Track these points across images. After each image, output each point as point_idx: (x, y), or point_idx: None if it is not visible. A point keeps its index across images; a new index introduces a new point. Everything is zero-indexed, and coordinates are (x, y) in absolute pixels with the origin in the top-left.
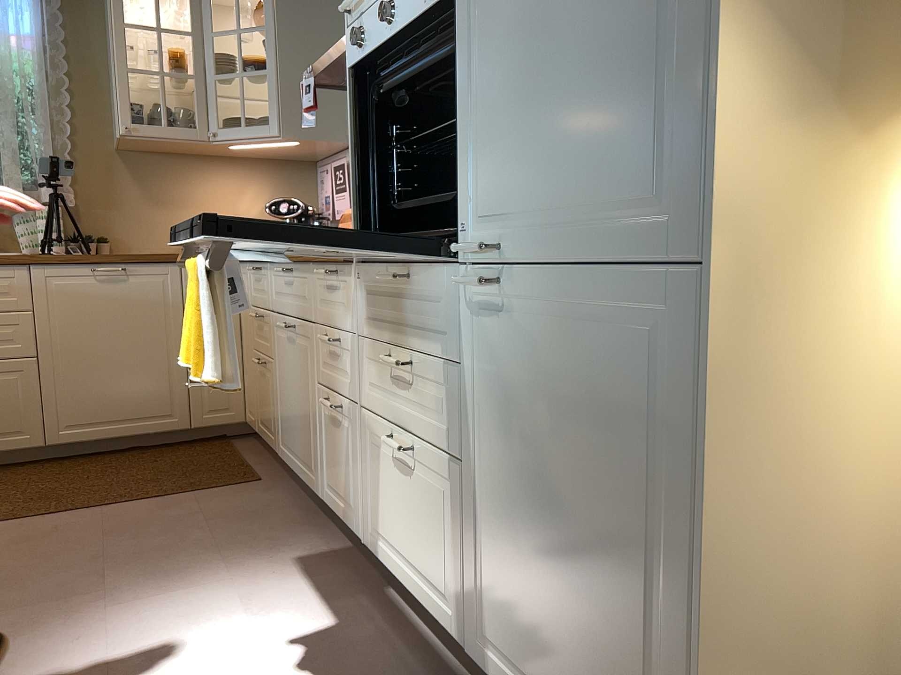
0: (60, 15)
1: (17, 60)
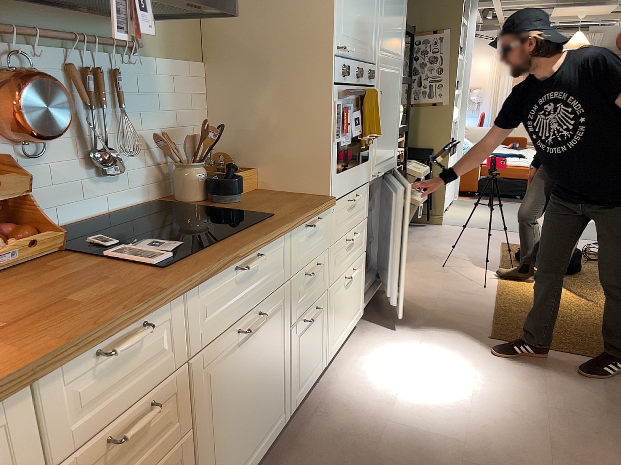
0: None
1: None
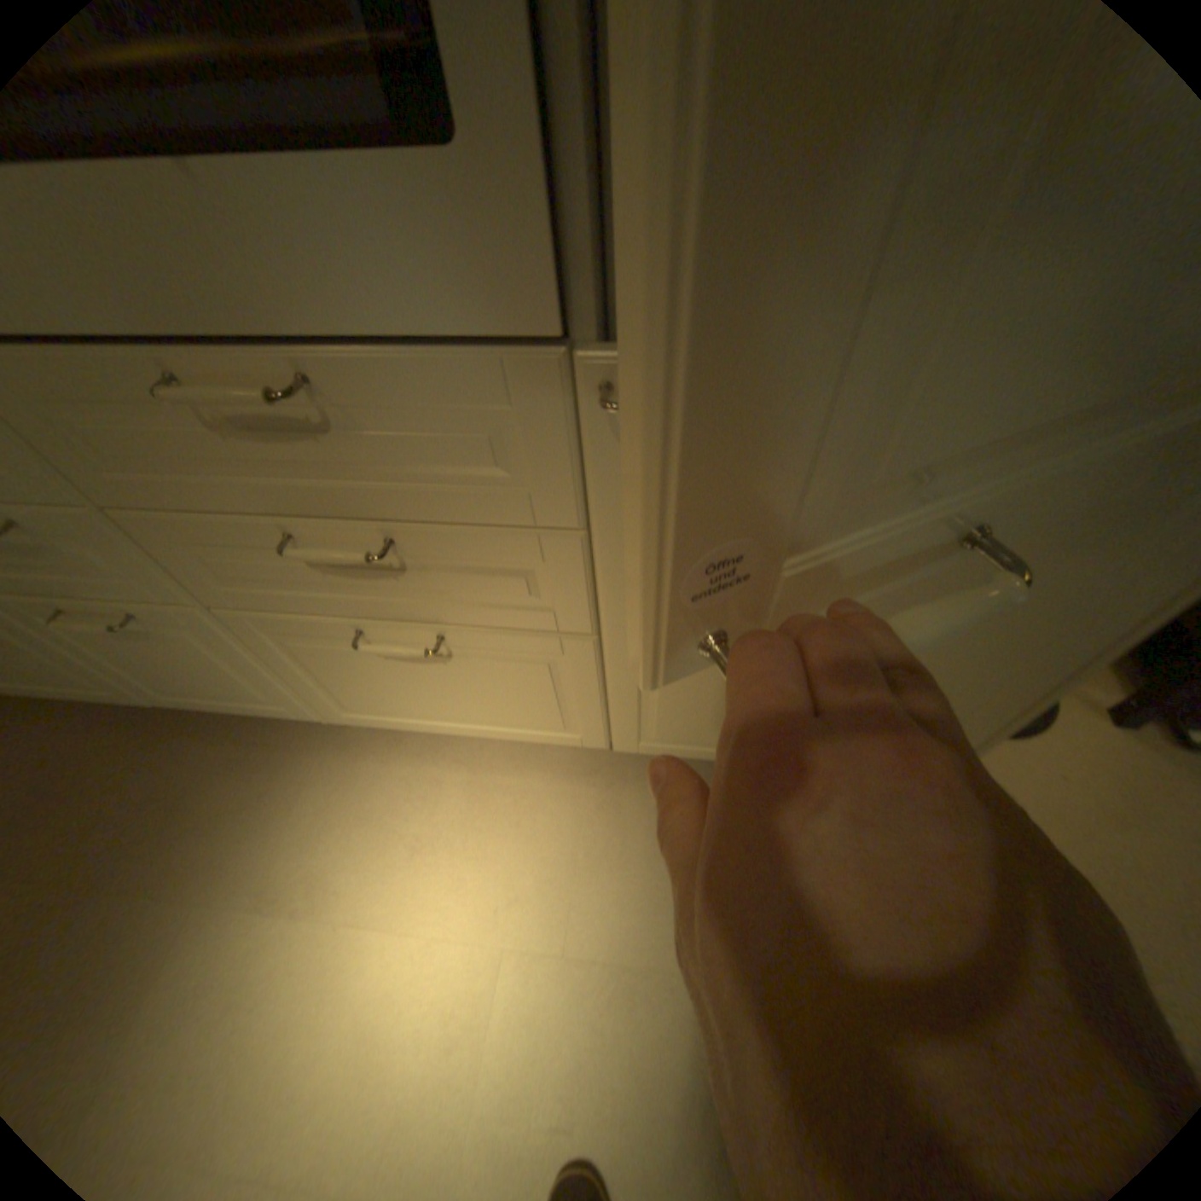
0: None
1: None
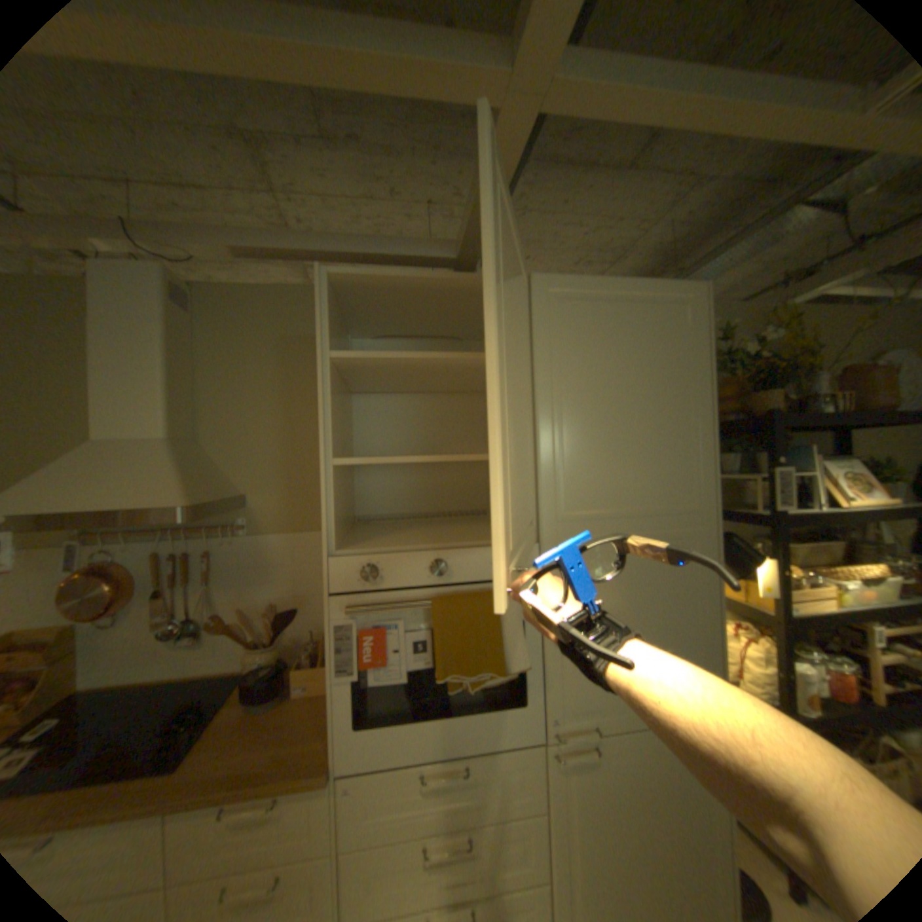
0: None
1: None
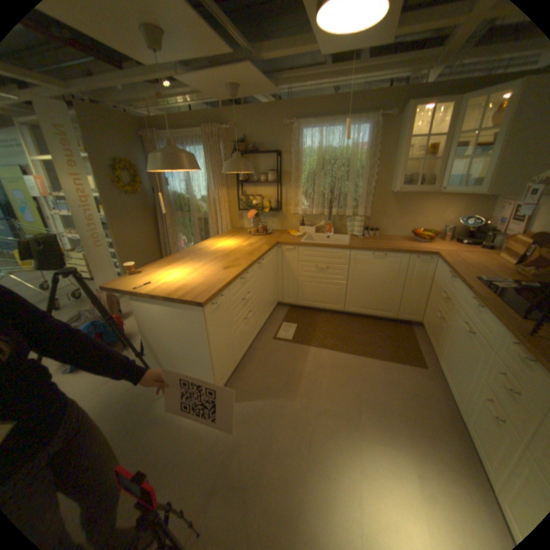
0: (380, 130)
1: (359, 155)
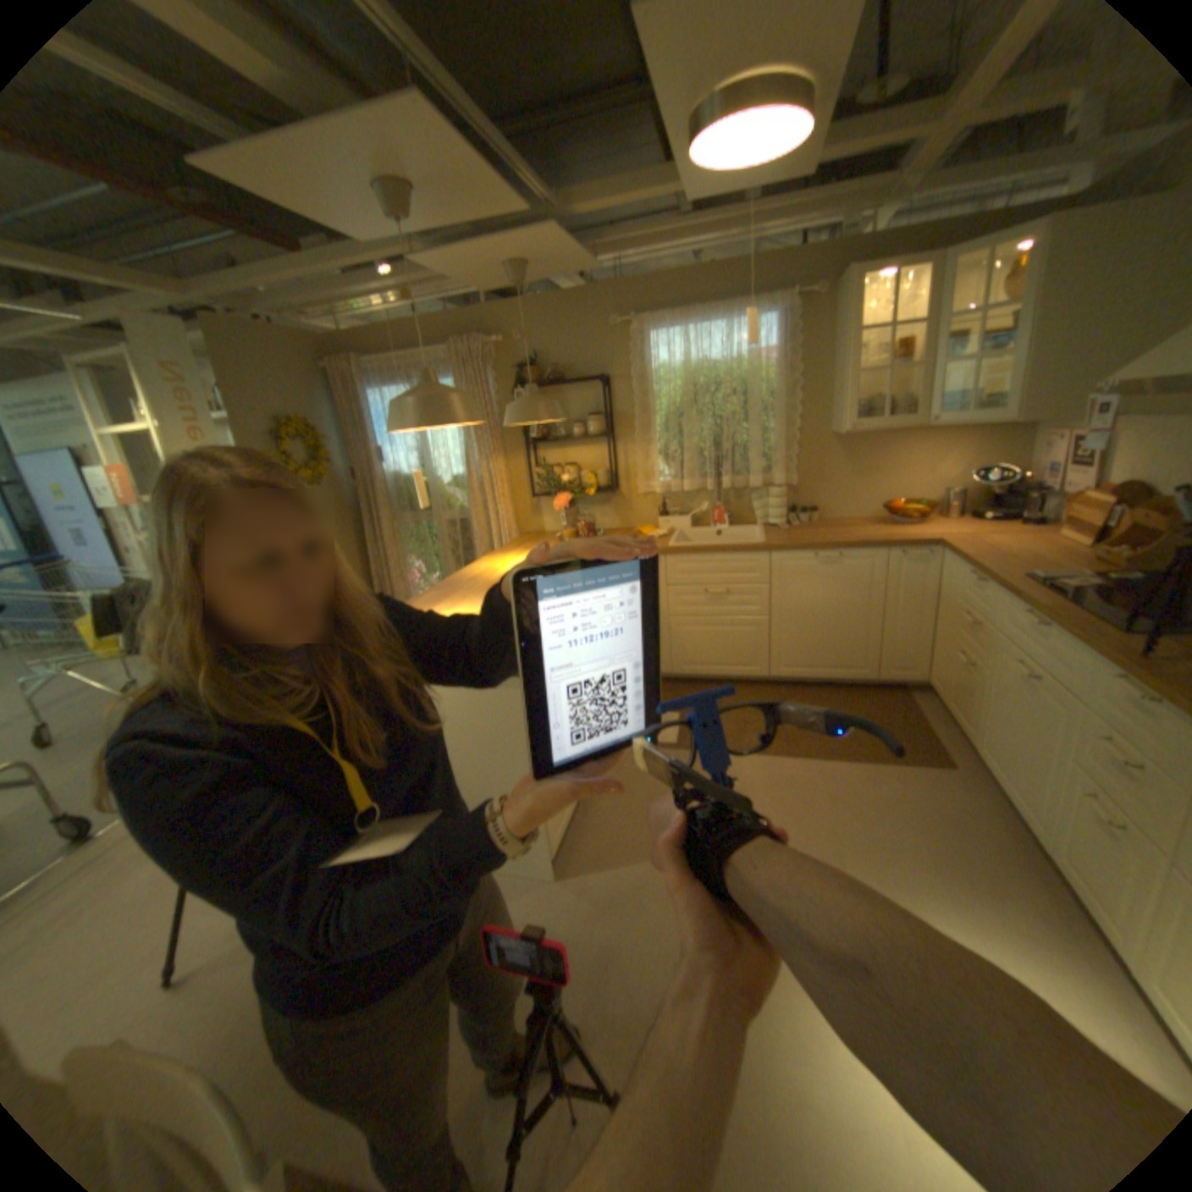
0: (798, 323)
1: (763, 371)
